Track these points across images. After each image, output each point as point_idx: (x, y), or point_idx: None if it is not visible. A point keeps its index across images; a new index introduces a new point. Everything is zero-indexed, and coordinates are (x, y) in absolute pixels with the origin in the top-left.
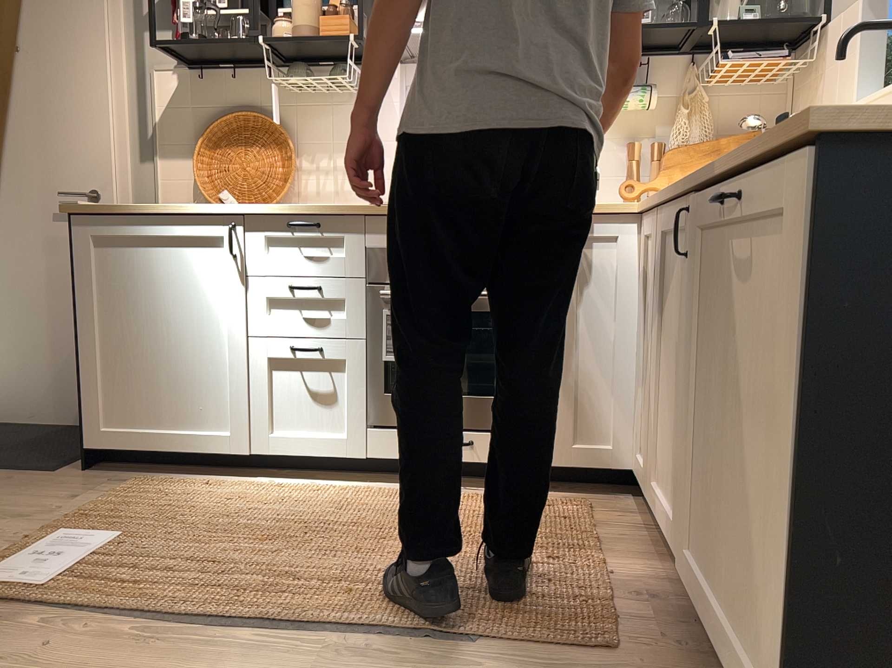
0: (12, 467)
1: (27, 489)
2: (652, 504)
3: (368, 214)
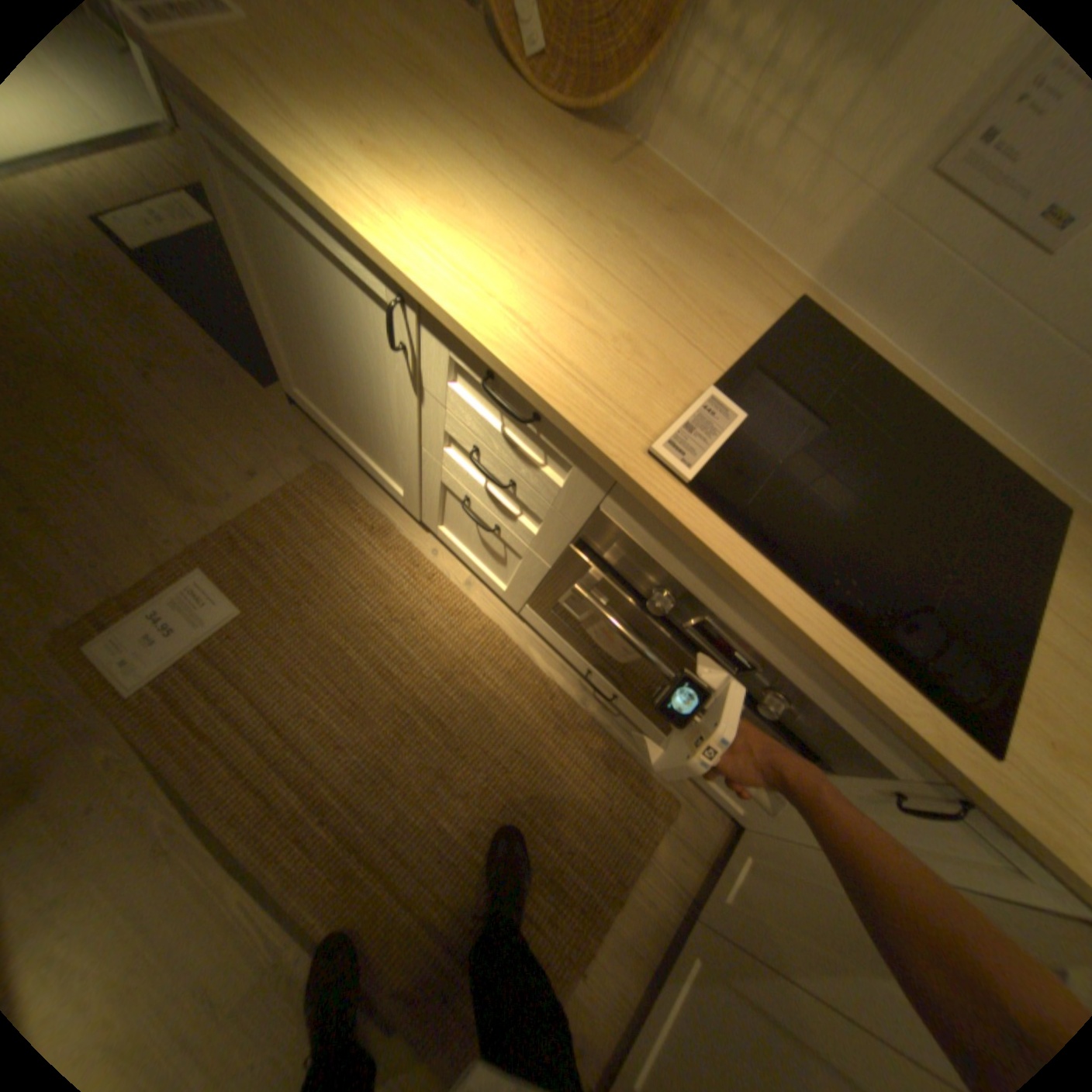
0: (234, 354)
1: (224, 422)
2: (688, 944)
3: (626, 485)
